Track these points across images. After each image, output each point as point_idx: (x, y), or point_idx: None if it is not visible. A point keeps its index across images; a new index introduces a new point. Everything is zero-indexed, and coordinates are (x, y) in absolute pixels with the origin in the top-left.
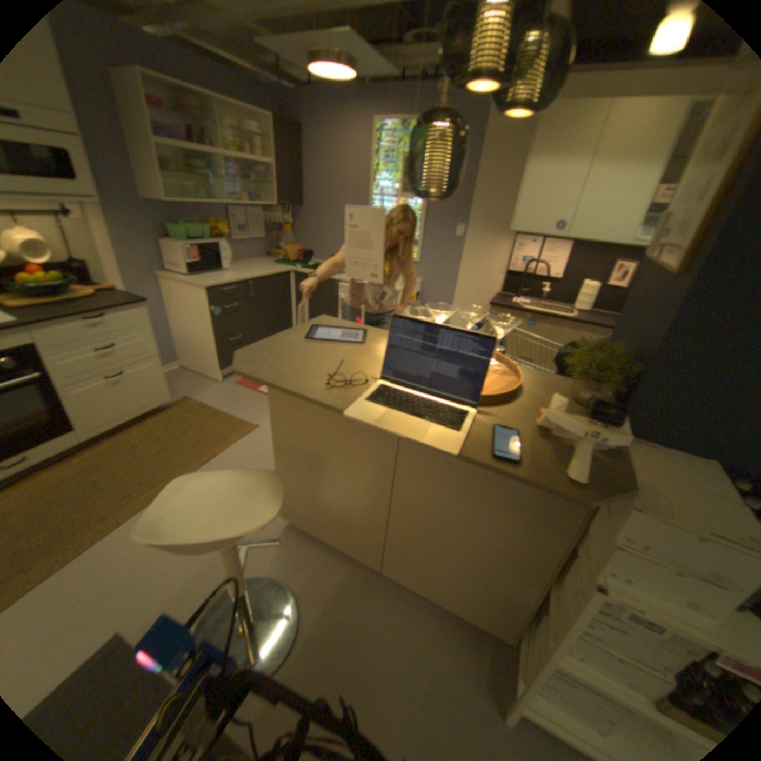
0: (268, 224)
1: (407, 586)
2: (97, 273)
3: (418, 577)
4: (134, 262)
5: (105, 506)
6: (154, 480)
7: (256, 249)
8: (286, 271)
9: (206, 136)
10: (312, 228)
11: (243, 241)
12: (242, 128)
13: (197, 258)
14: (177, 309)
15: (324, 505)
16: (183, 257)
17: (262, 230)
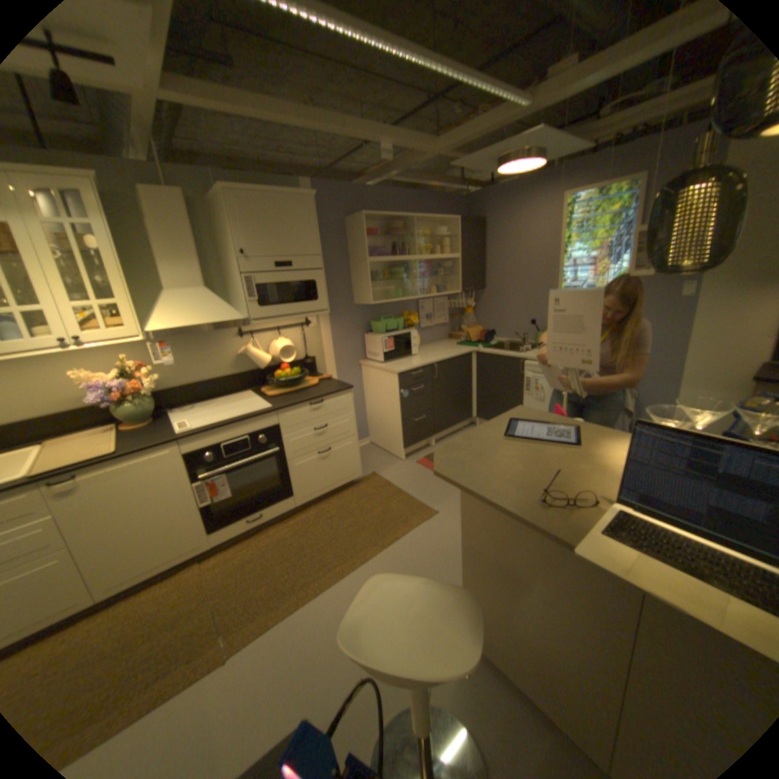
0: (450, 311)
1: None
2: (319, 367)
3: None
4: (344, 356)
5: (306, 575)
6: (344, 557)
7: (439, 334)
8: (467, 353)
9: (404, 248)
10: (492, 308)
11: (428, 329)
12: (432, 235)
13: (390, 349)
14: (371, 393)
15: (521, 642)
16: (380, 349)
17: (445, 317)
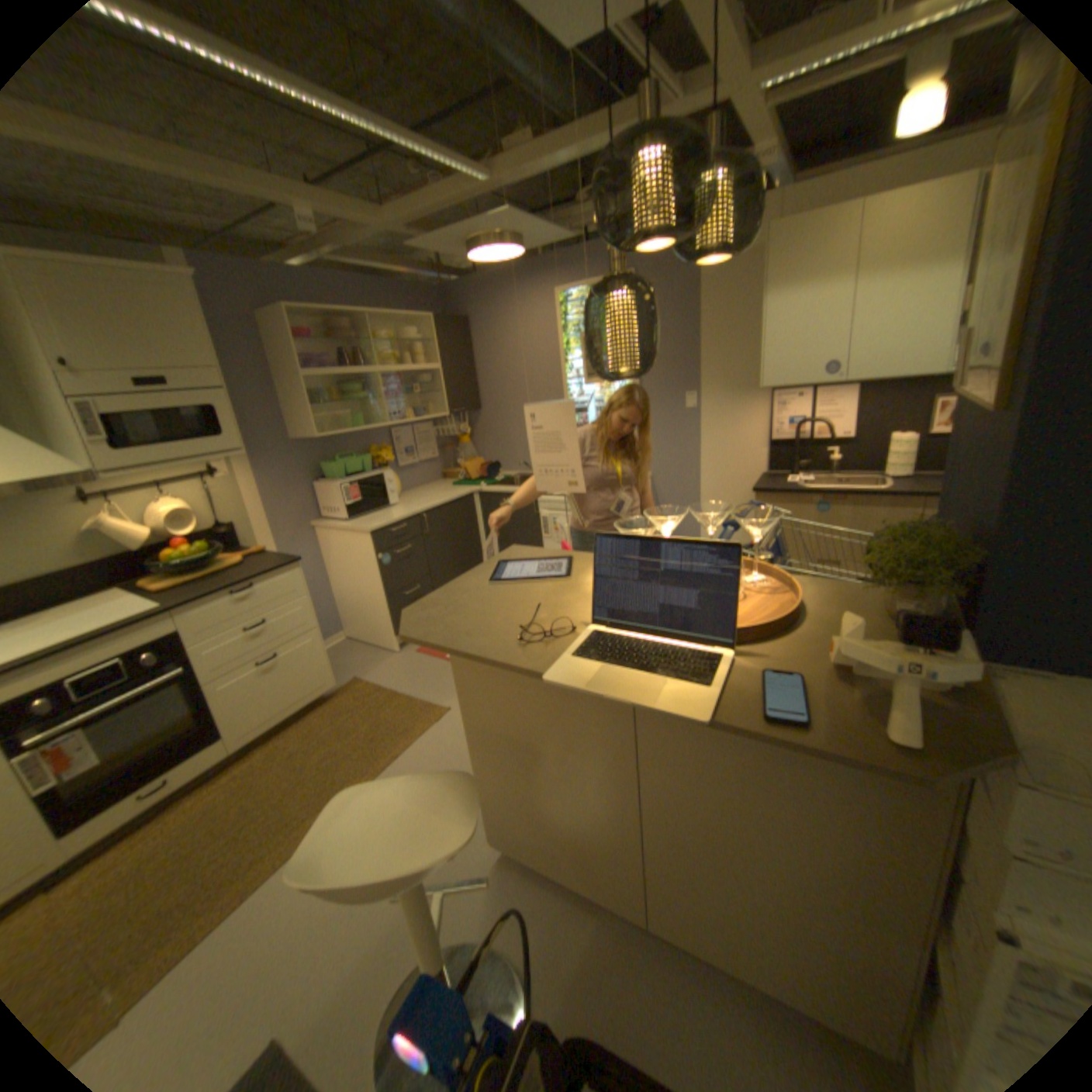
0: (439, 442)
1: (693, 953)
2: (242, 538)
3: (706, 936)
4: (283, 517)
5: (255, 847)
6: (315, 804)
7: (428, 475)
8: (467, 495)
9: (357, 357)
10: (494, 435)
11: (411, 468)
12: (398, 339)
13: (356, 499)
14: (336, 566)
15: (545, 822)
16: (340, 501)
17: (432, 450)
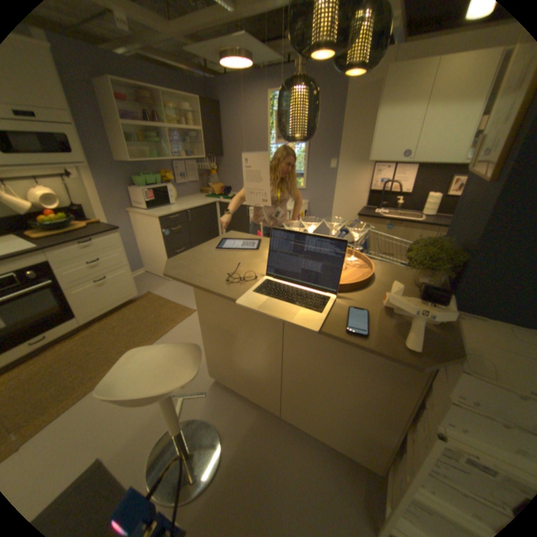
0: (199, 171)
1: (299, 427)
2: (87, 212)
3: (306, 421)
4: (110, 203)
5: (92, 369)
6: (124, 351)
7: (192, 189)
8: (212, 202)
9: (154, 116)
10: (229, 171)
11: (183, 184)
12: (179, 108)
13: (151, 198)
14: (140, 233)
15: (236, 367)
16: (142, 198)
17: (195, 175)
